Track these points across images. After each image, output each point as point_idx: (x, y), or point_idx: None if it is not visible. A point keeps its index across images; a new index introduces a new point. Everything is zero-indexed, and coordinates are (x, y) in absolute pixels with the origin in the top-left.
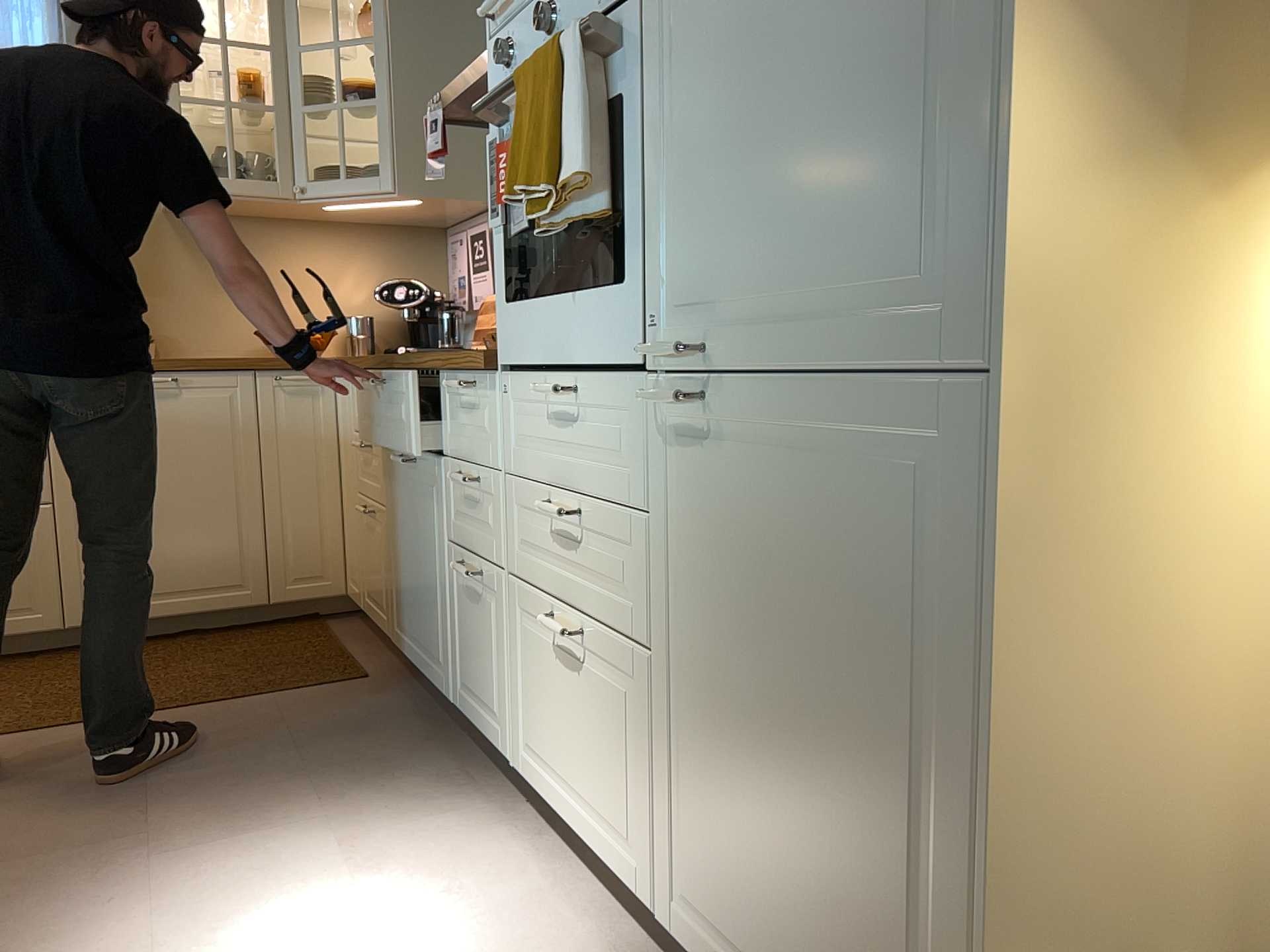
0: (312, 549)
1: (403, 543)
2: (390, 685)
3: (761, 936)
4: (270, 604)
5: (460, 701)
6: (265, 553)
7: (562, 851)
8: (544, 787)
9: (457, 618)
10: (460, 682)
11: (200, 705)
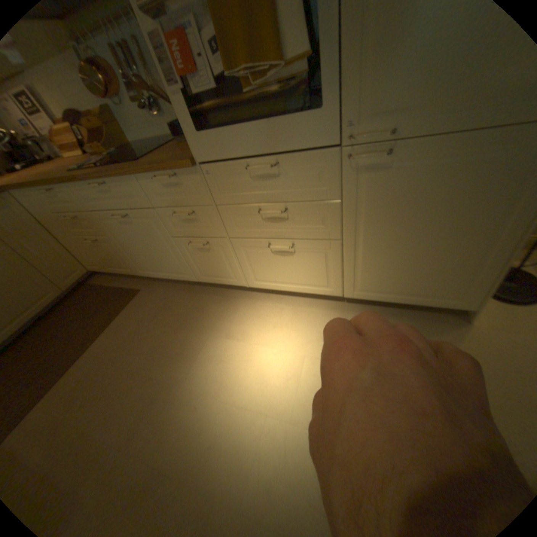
0: (63, 265)
1: (132, 245)
2: (151, 288)
3: (396, 286)
4: (64, 291)
5: (202, 280)
6: (46, 278)
7: (276, 296)
8: (269, 286)
9: (190, 259)
10: (200, 275)
11: (97, 337)
